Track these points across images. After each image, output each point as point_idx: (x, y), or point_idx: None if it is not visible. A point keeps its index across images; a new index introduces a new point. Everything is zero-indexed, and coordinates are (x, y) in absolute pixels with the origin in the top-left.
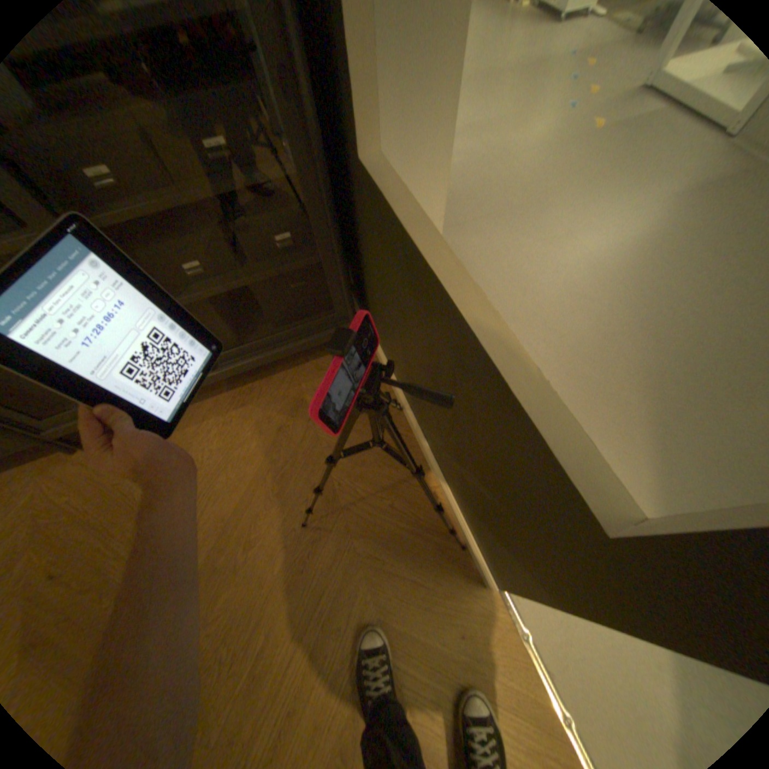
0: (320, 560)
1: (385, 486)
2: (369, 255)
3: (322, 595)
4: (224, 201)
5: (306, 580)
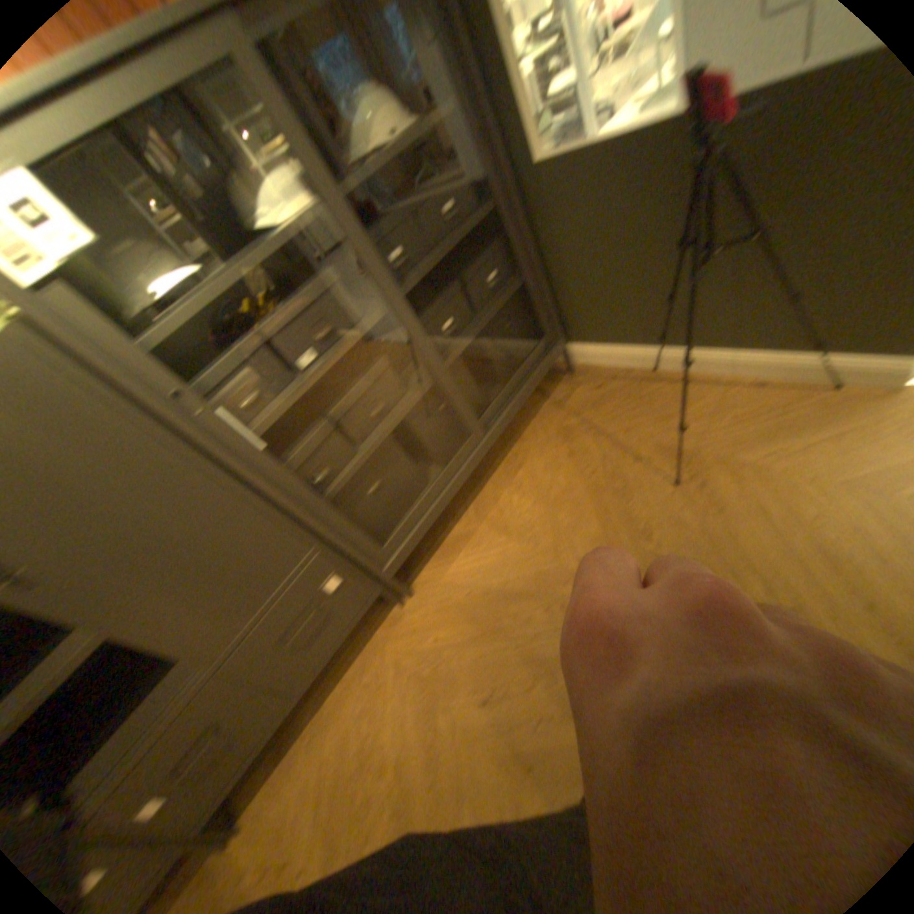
0: (732, 487)
1: (717, 408)
2: (565, 236)
3: (771, 505)
4: (444, 275)
5: (740, 508)
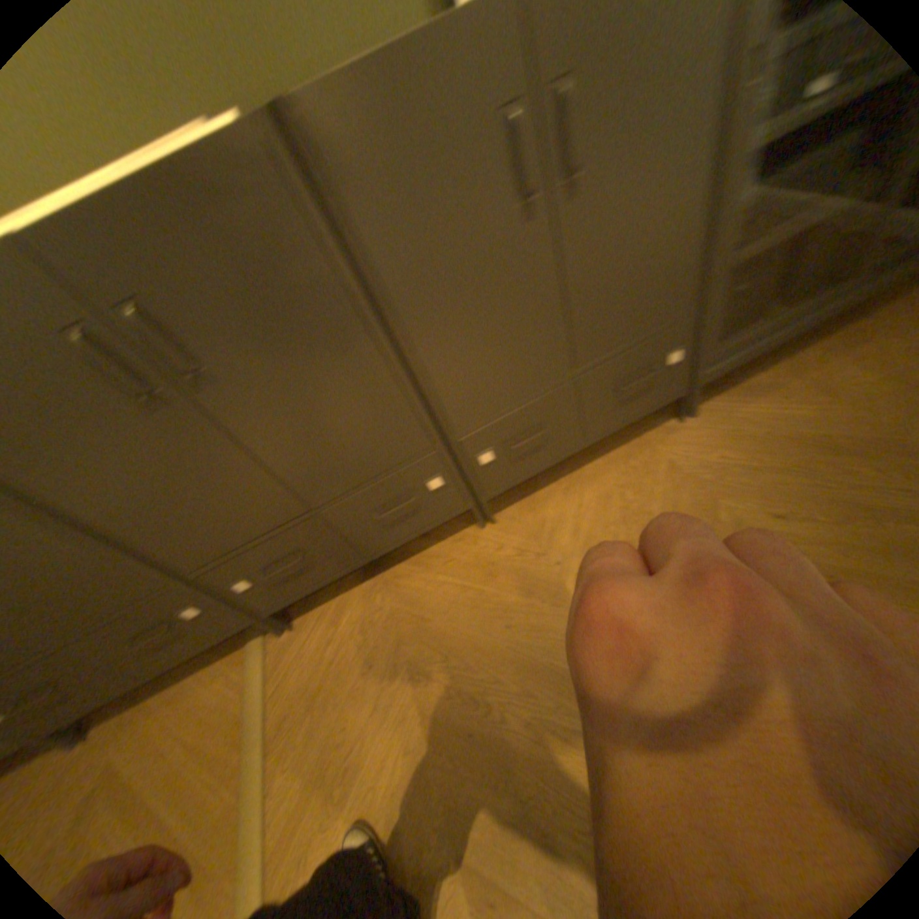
0: None
1: None
2: None
3: None
4: None
5: None
